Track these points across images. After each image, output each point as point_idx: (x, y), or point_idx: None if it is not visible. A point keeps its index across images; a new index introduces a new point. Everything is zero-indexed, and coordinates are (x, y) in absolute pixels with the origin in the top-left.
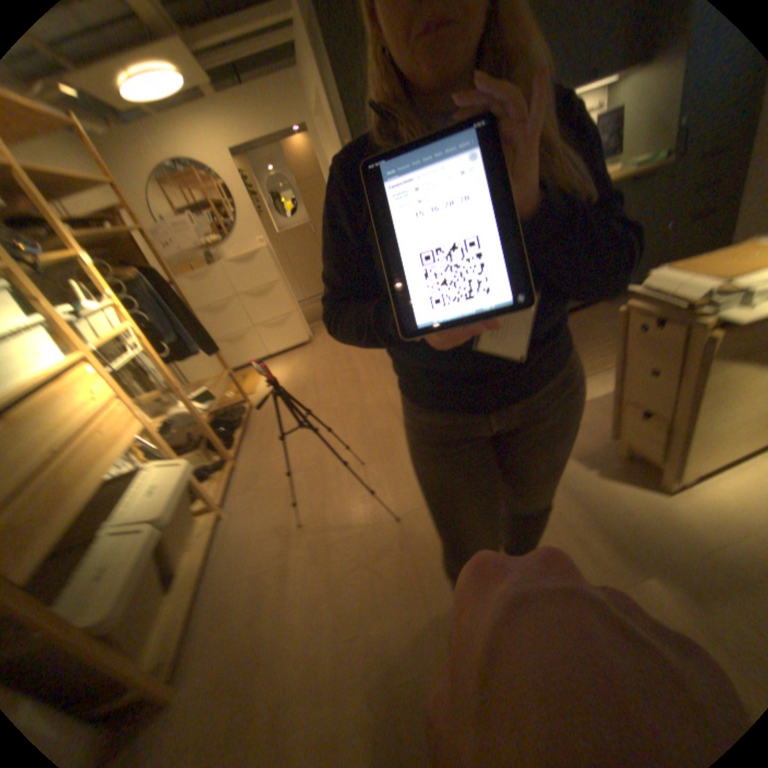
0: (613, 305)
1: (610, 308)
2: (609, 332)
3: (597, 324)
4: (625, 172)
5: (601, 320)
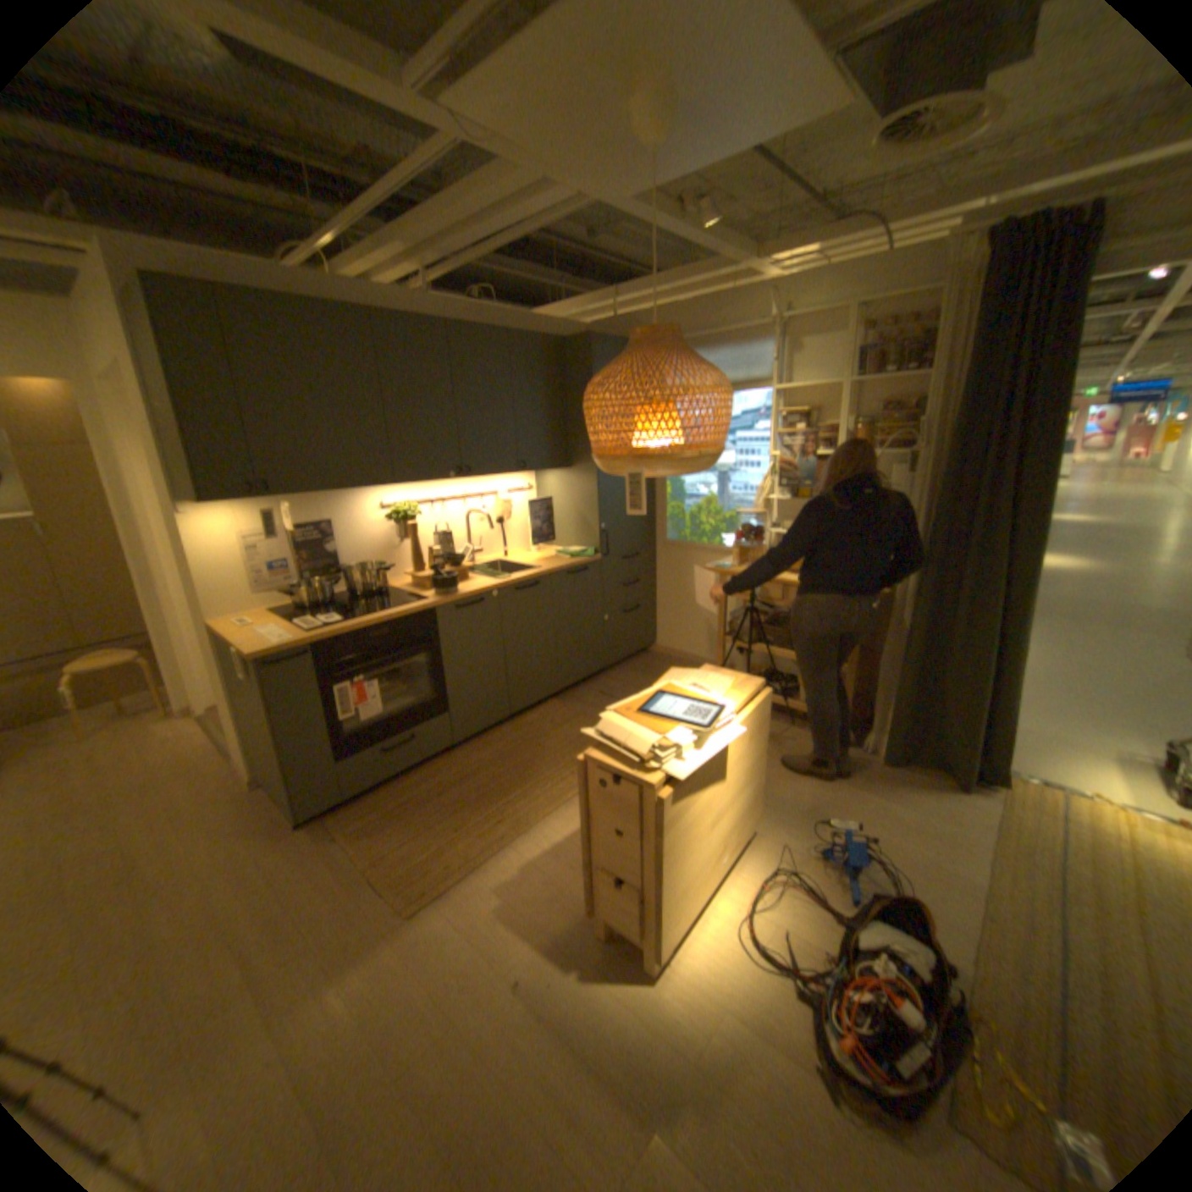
0: (565, 704)
1: (562, 708)
2: (565, 743)
3: (552, 732)
4: (560, 564)
5: (554, 726)
